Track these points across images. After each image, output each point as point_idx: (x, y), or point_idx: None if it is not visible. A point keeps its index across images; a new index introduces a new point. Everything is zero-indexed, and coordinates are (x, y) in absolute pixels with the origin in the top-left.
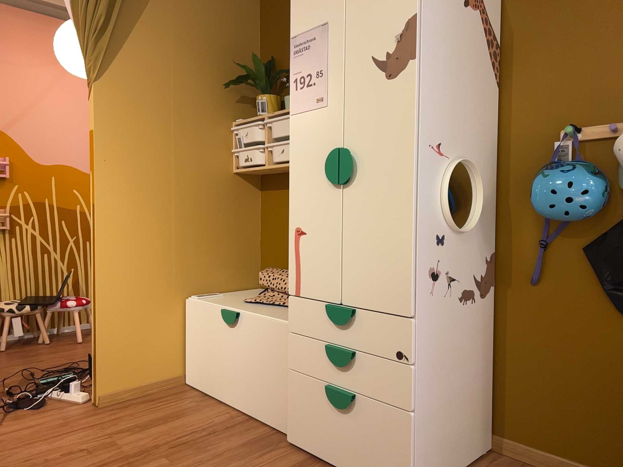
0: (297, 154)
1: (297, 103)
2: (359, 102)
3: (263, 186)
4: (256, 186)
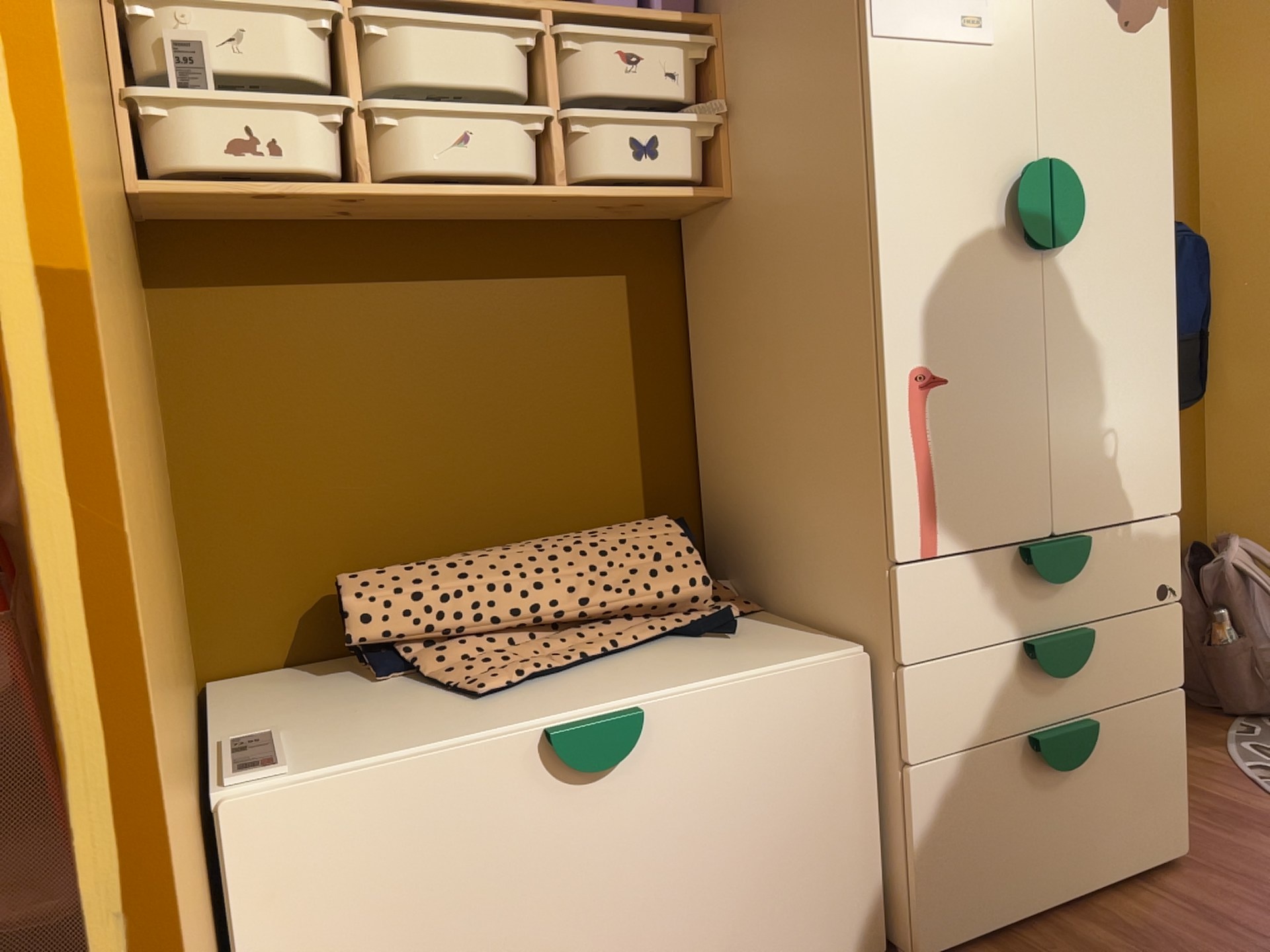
0: (905, 160)
1: (898, 10)
2: (1069, 61)
3: (171, 273)
4: (143, 272)
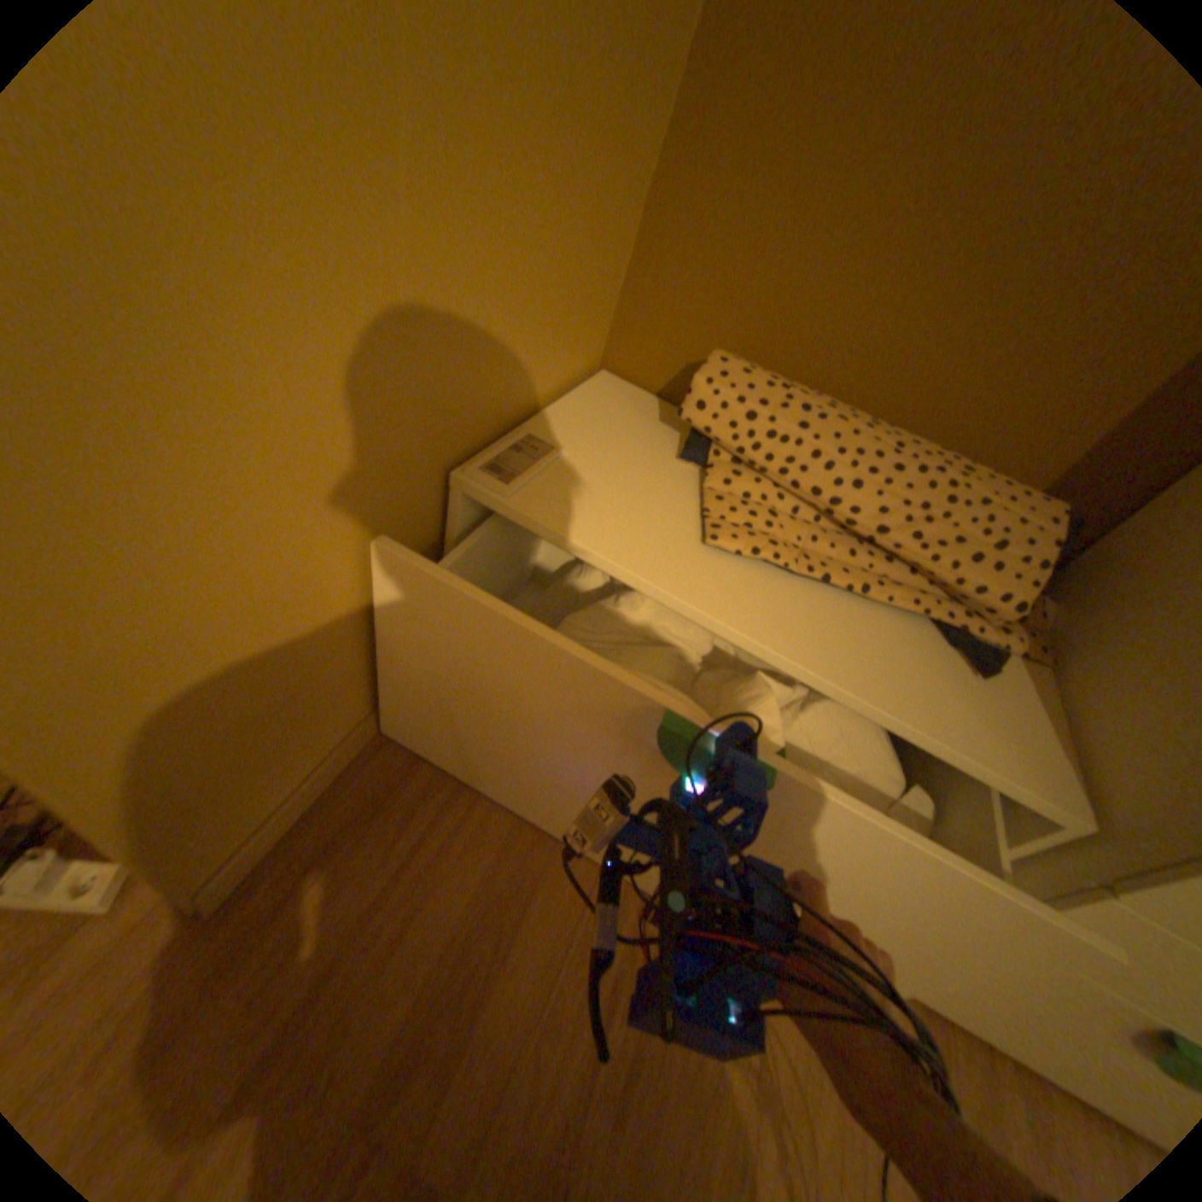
0: None
1: None
2: None
3: None
4: None
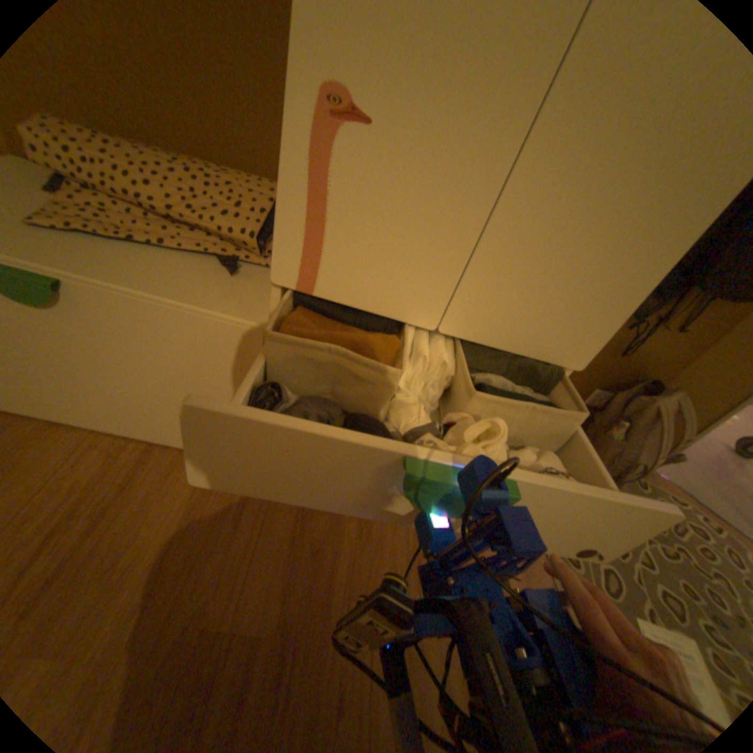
0: None
1: None
2: None
3: None
4: None
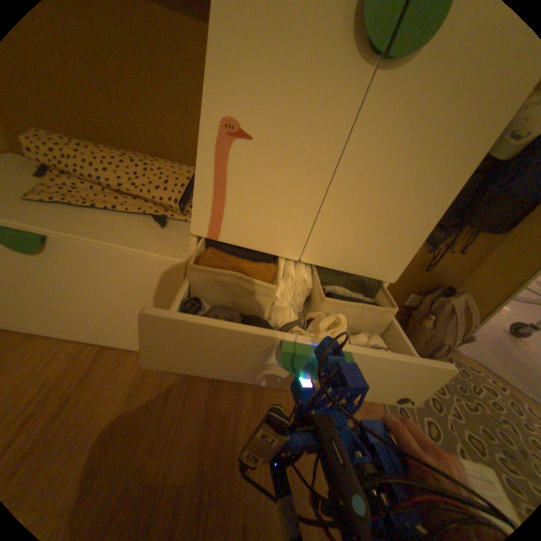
0: None
1: None
2: None
3: None
4: None
